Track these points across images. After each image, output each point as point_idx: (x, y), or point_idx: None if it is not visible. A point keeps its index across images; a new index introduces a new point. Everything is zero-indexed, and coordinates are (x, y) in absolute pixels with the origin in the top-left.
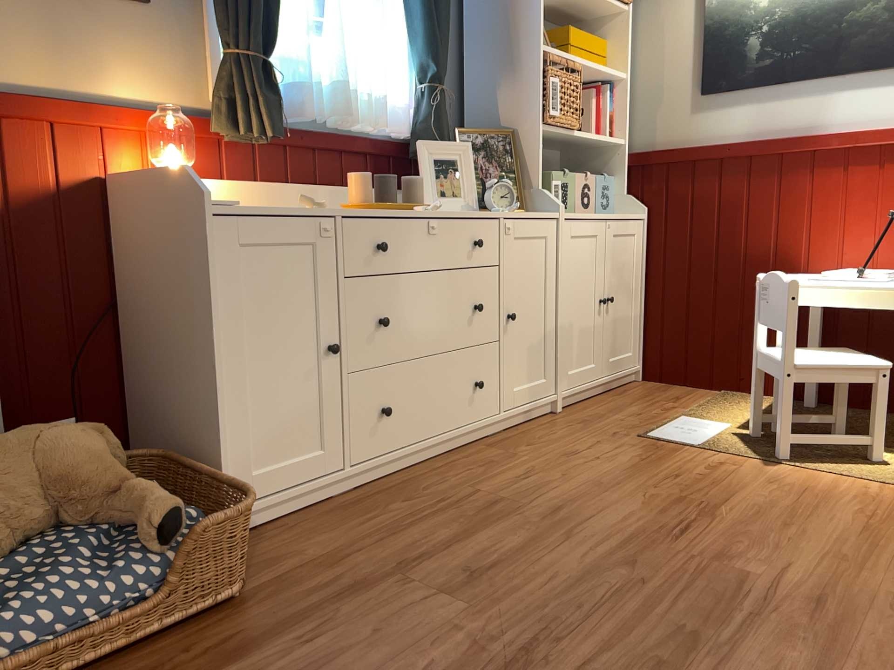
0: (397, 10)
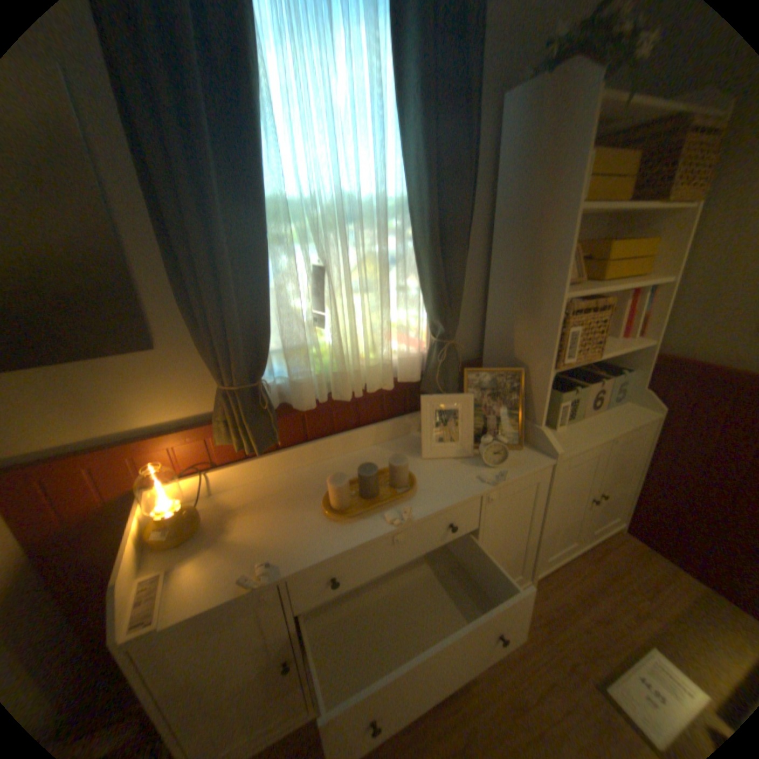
0: (410, 272)
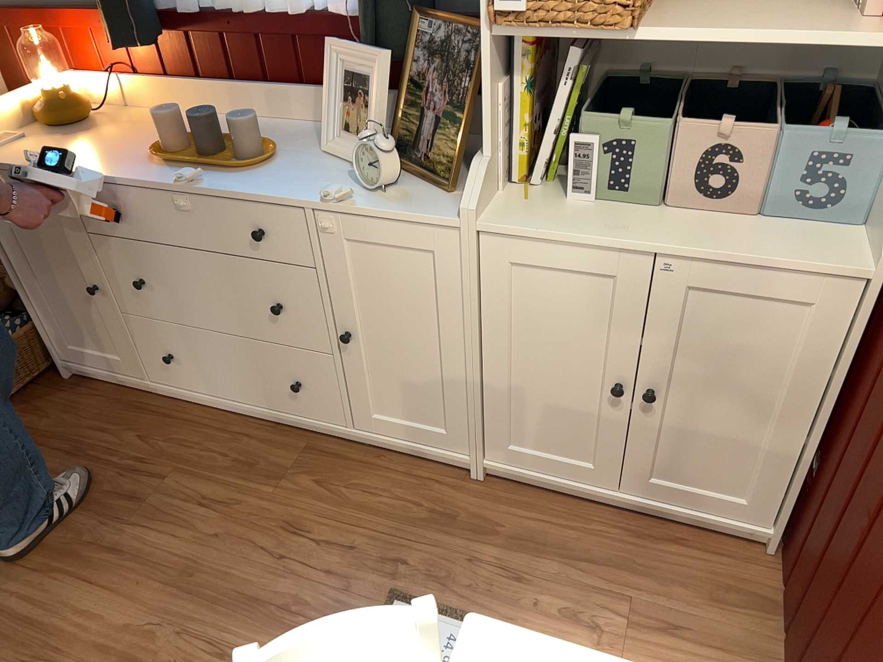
0: None
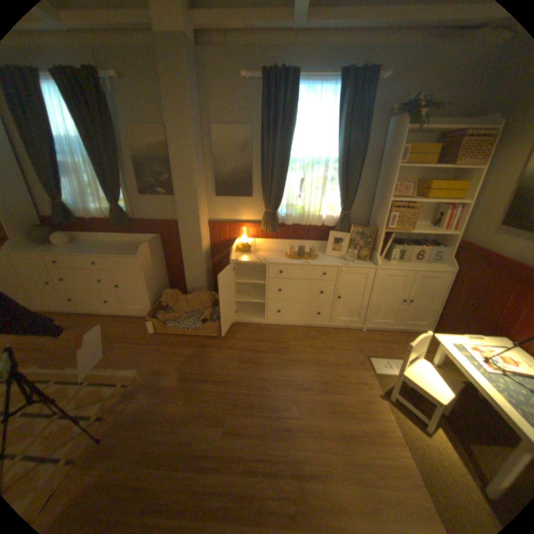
0: (335, 184)
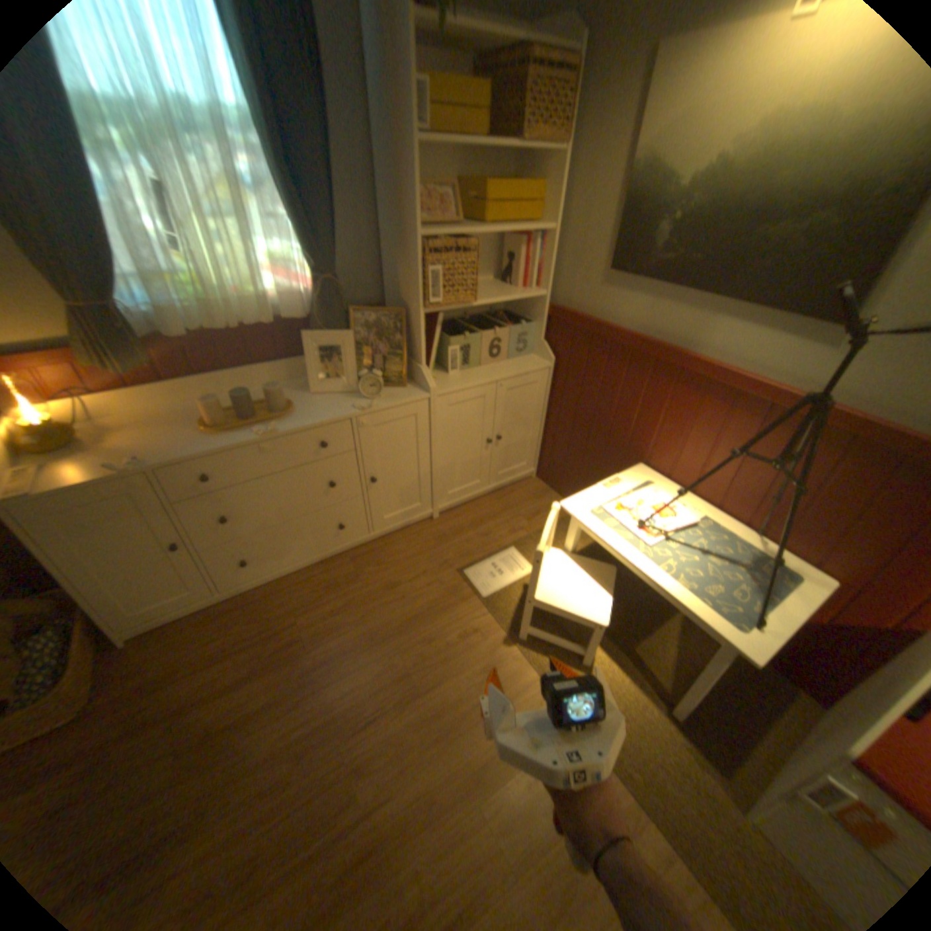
0: (270, 198)
